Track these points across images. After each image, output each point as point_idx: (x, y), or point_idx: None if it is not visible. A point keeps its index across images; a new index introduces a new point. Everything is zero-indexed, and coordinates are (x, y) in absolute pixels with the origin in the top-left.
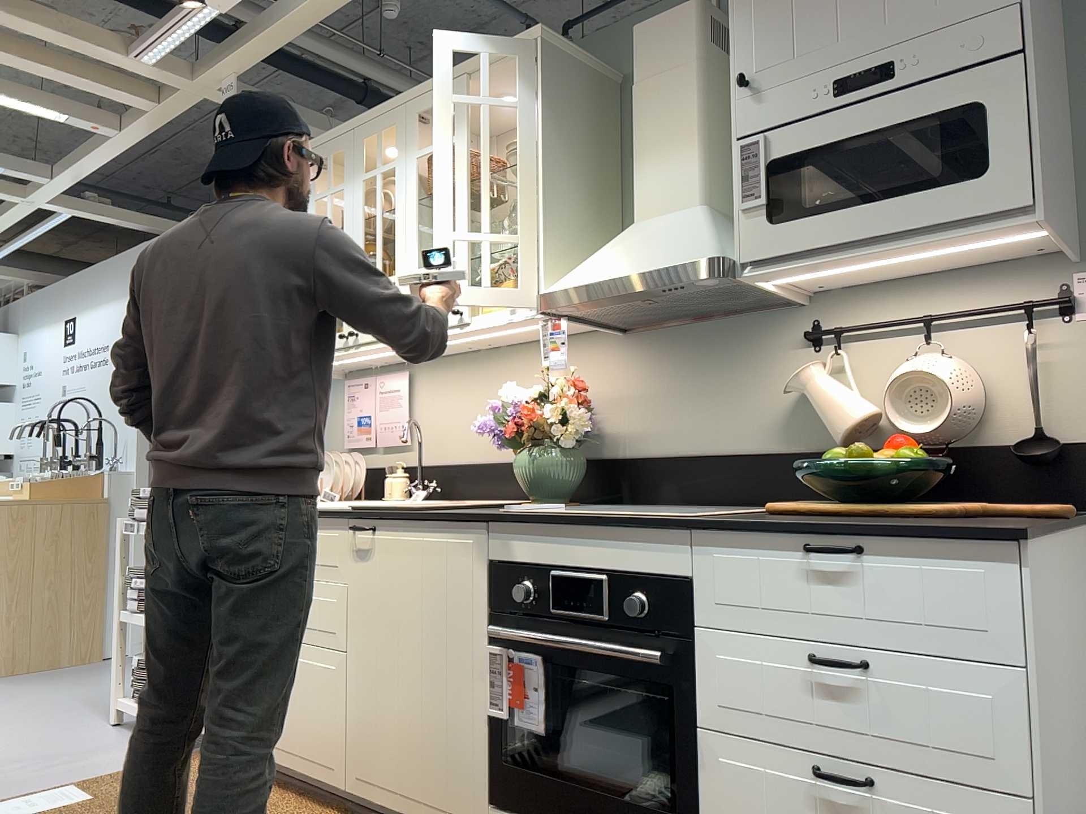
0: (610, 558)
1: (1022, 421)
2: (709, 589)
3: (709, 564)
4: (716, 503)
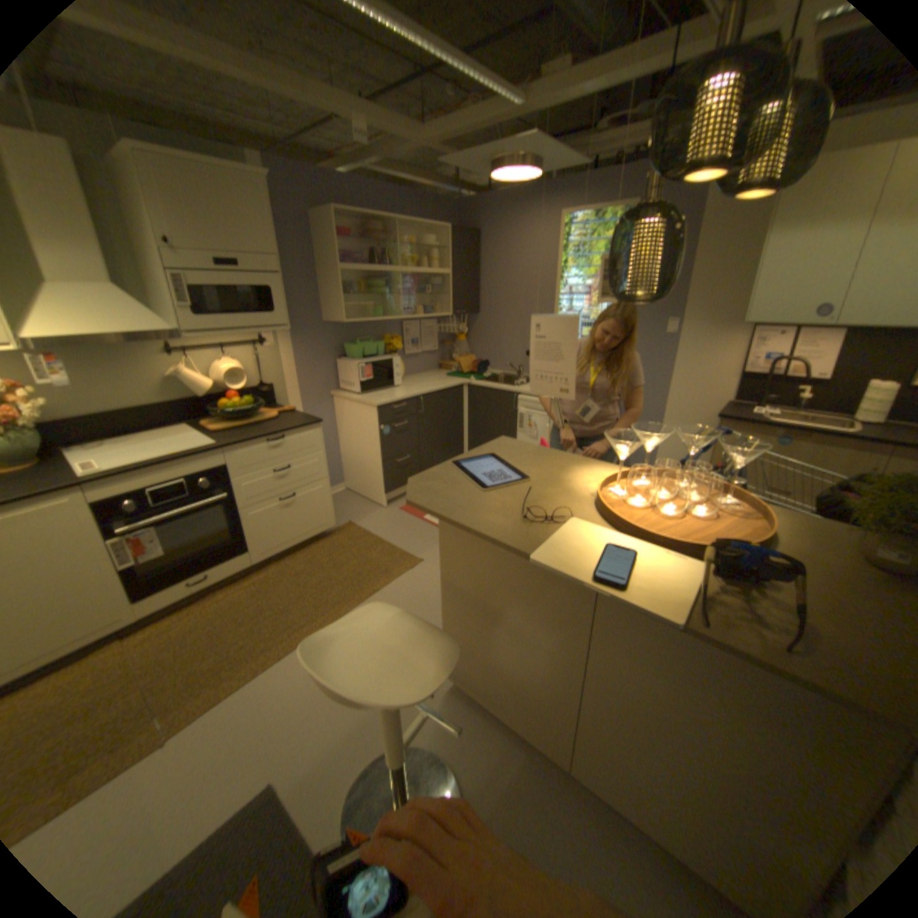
0: (183, 471)
1: (255, 379)
2: (234, 465)
3: (233, 457)
4: (131, 431)
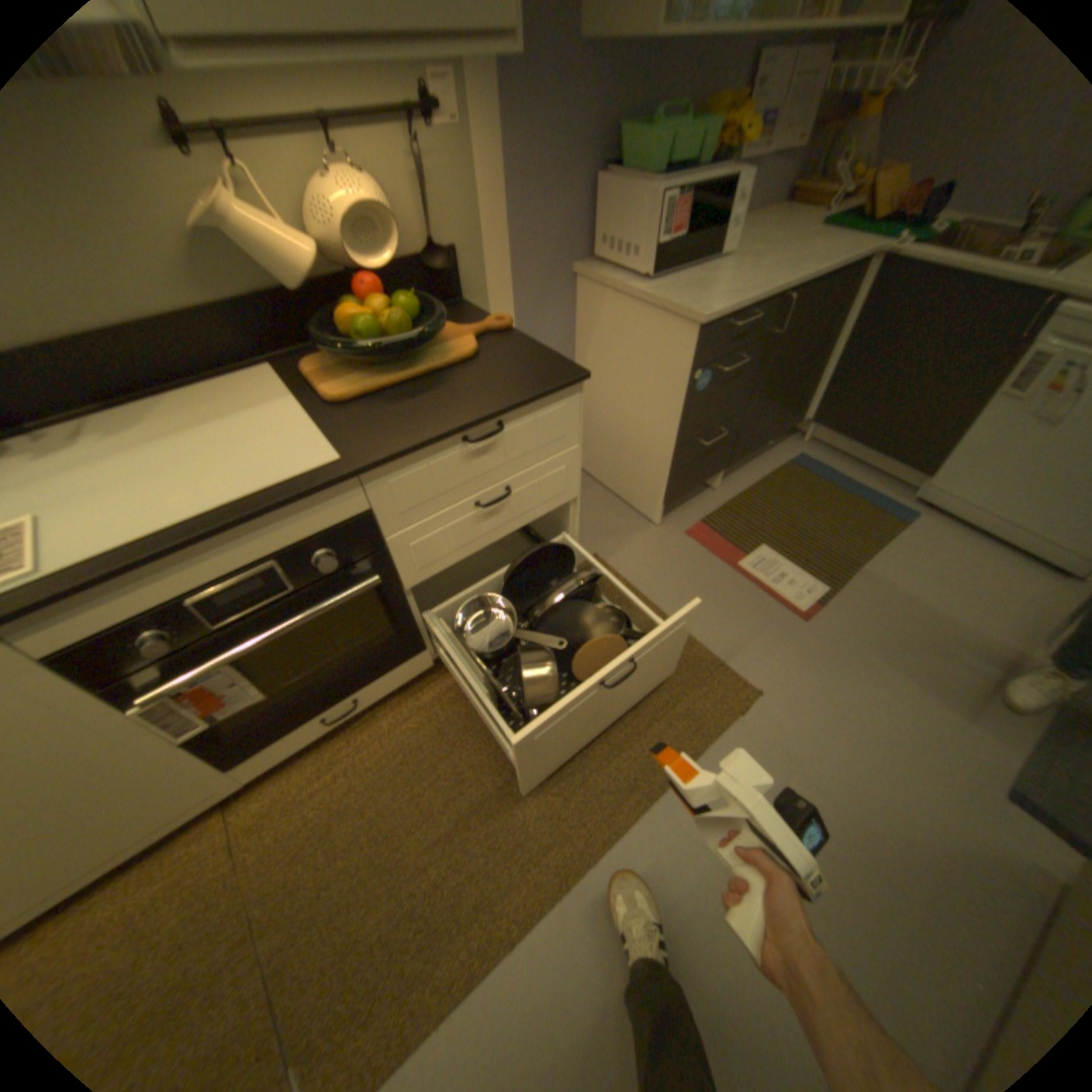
0: (267, 544)
1: (414, 234)
2: (389, 509)
3: (383, 492)
4: (148, 386)
